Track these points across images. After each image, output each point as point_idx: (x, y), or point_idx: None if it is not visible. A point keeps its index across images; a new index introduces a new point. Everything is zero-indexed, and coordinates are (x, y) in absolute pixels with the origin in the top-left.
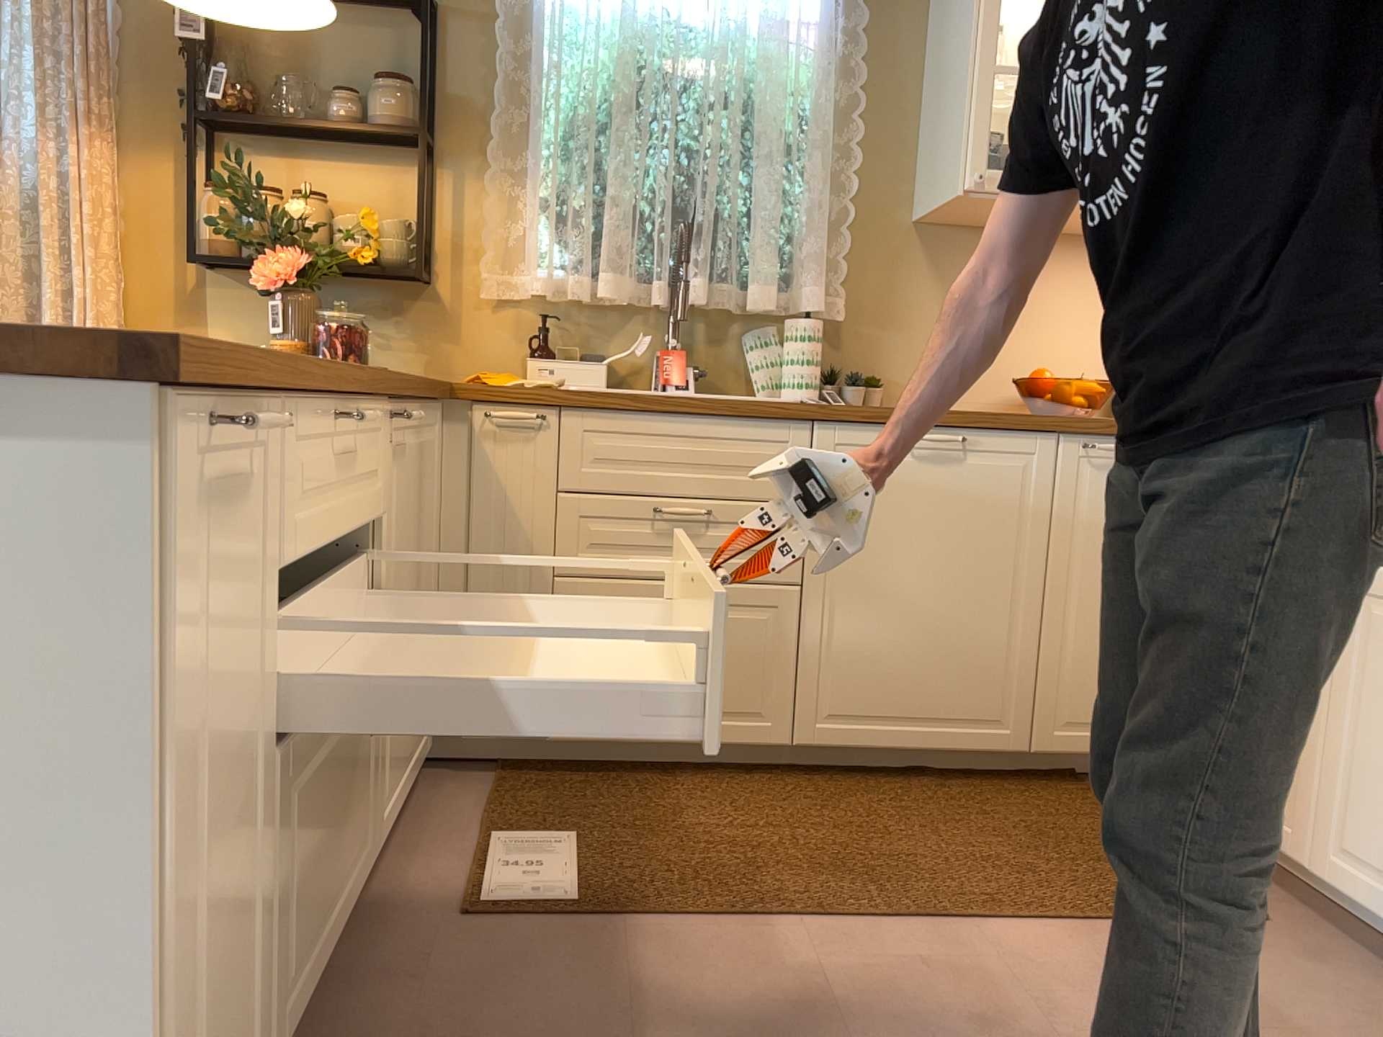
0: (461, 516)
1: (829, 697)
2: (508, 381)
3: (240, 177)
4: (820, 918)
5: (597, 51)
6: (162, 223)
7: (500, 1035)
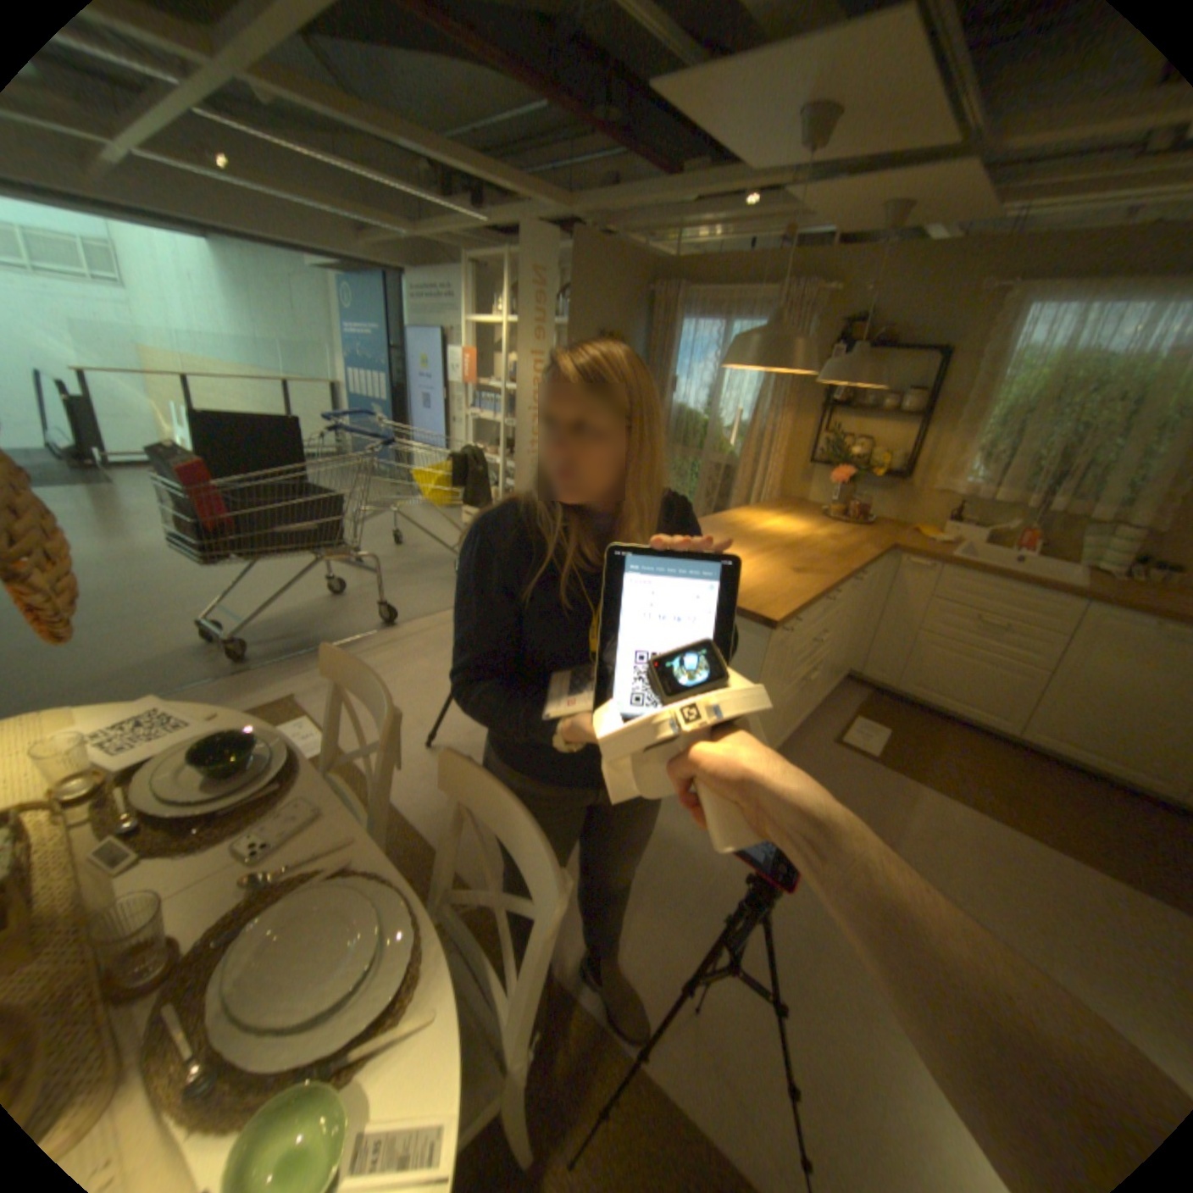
0: (885, 595)
1: (1050, 726)
2: (930, 534)
3: (834, 435)
4: (980, 812)
5: (1040, 369)
6: (801, 441)
7: (833, 786)
